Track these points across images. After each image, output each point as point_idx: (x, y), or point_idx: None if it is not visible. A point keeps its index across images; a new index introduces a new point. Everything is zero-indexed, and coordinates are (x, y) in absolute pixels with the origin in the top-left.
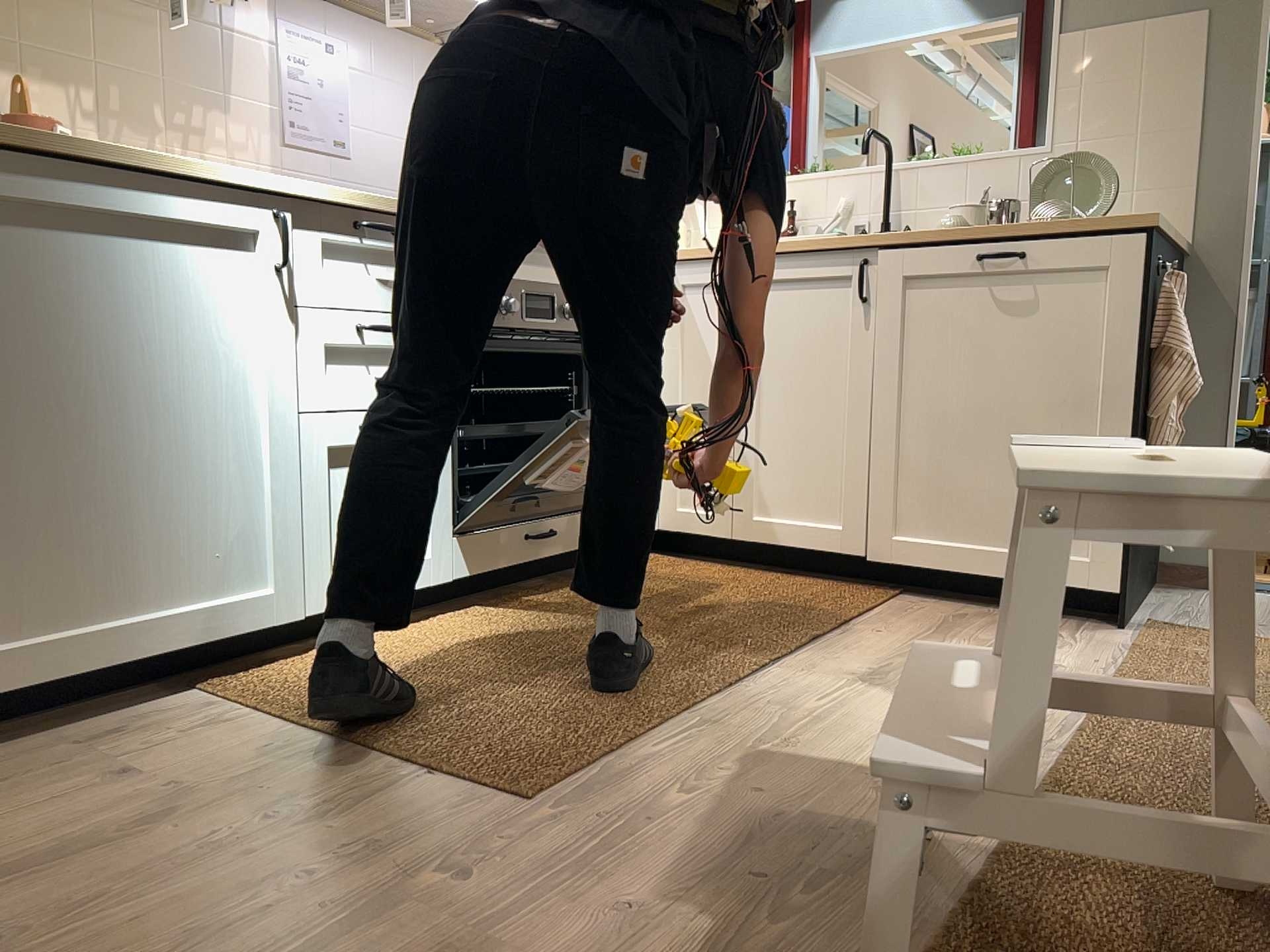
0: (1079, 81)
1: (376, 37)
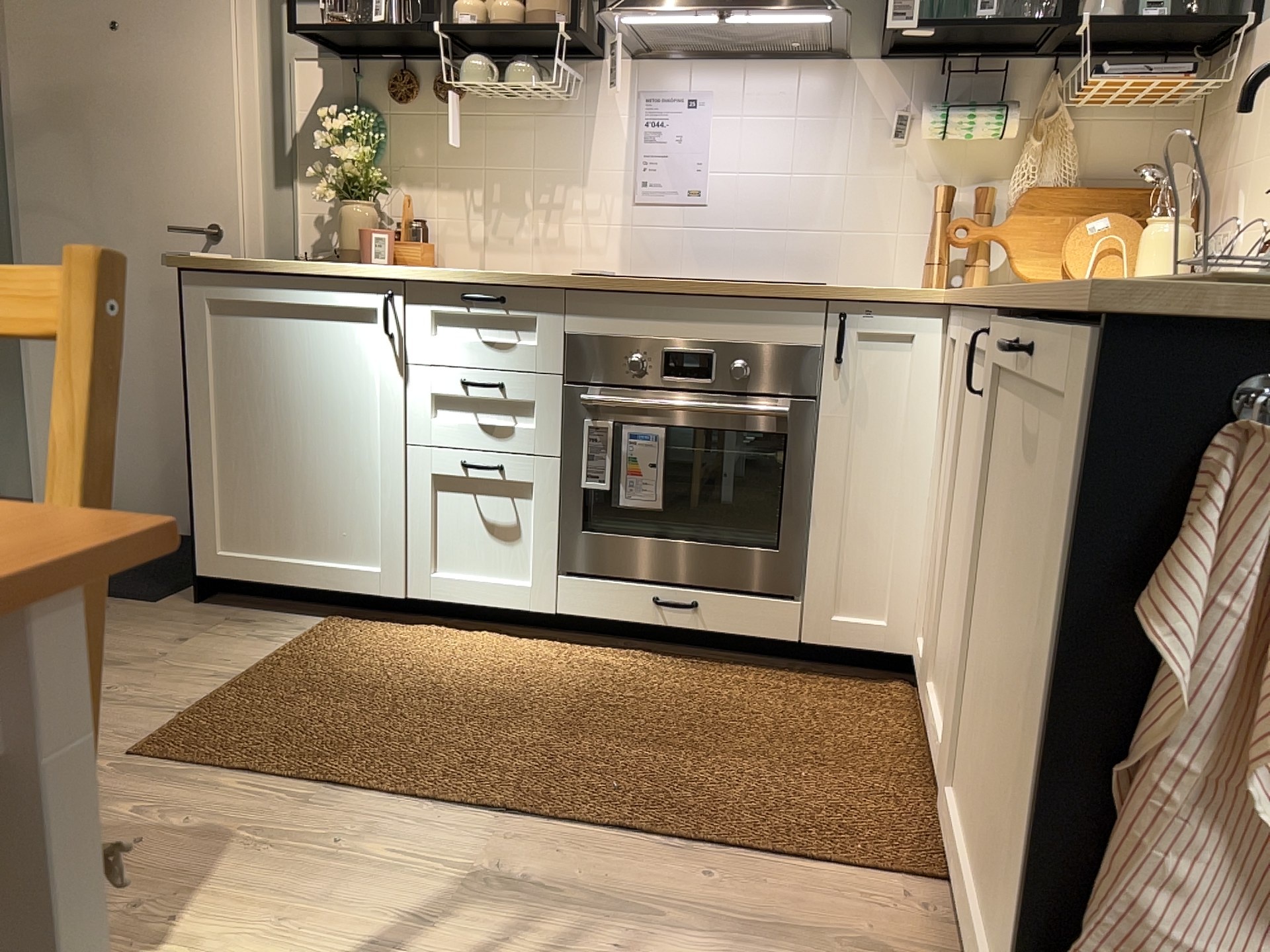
0: None
1: (745, 72)
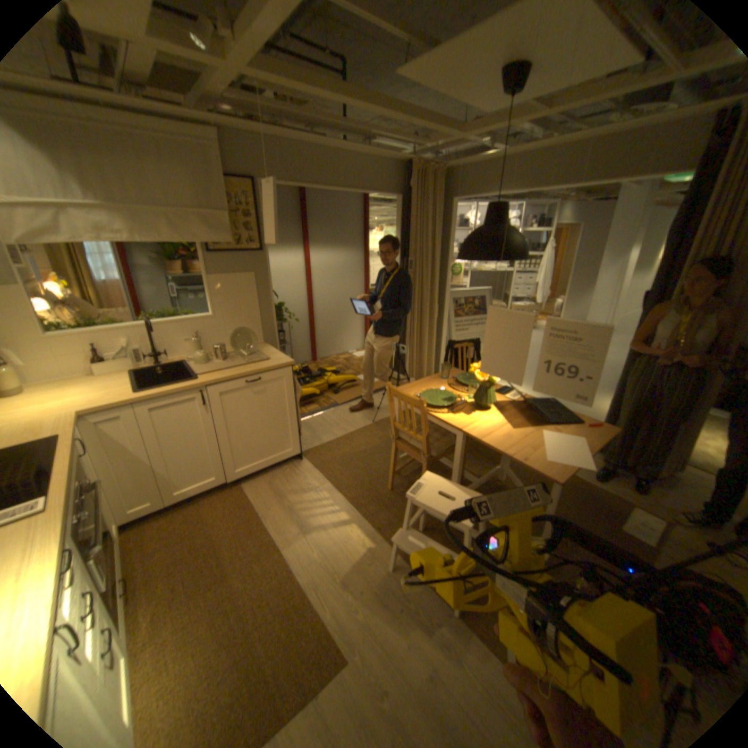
0: (218, 292)
1: None
